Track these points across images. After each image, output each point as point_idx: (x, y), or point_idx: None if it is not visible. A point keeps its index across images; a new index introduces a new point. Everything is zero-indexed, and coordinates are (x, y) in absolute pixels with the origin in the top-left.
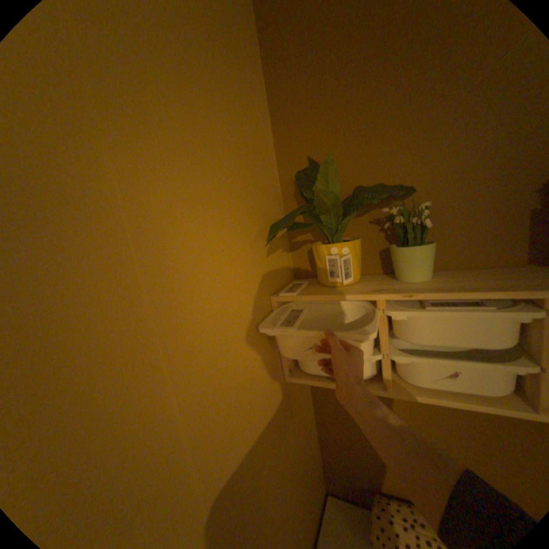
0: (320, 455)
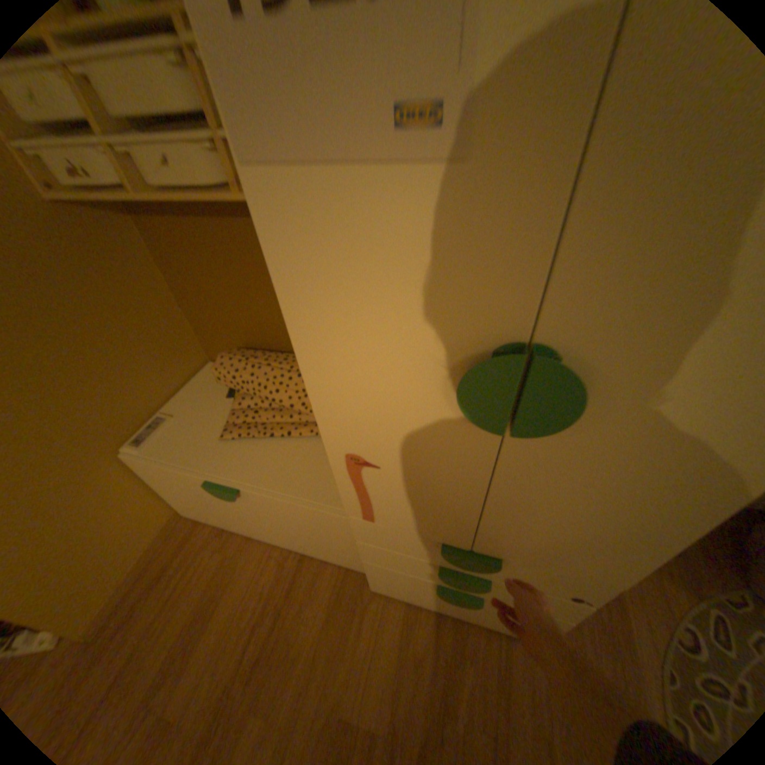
0: (189, 324)
